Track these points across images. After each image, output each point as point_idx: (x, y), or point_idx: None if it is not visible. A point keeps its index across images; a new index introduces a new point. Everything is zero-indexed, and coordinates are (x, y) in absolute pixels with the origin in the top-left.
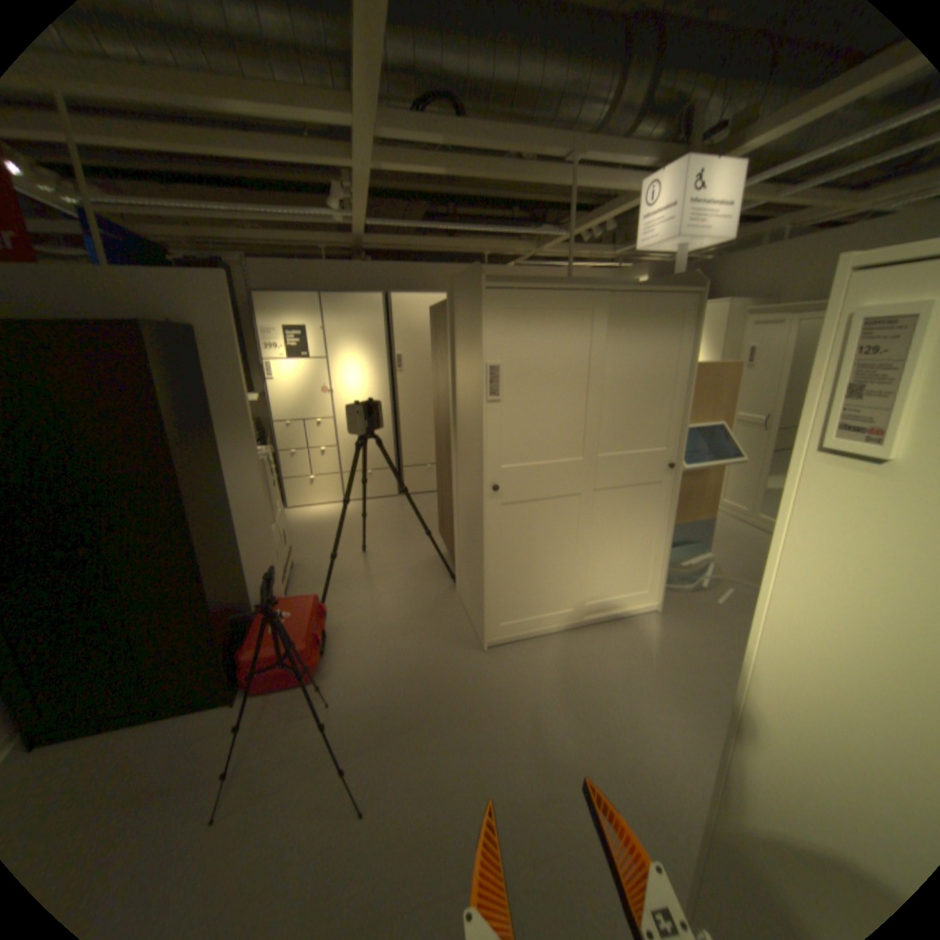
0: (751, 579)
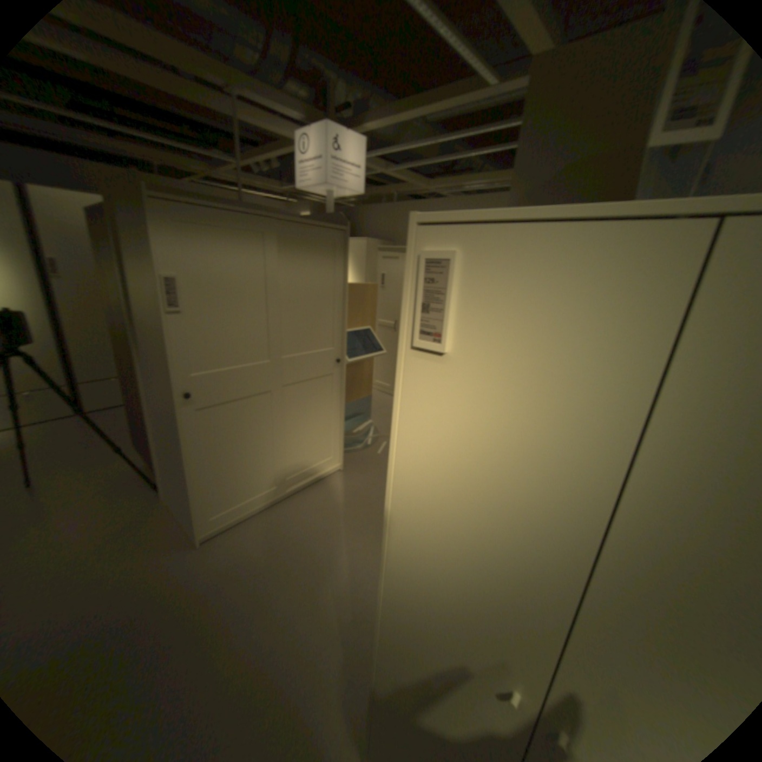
0: None
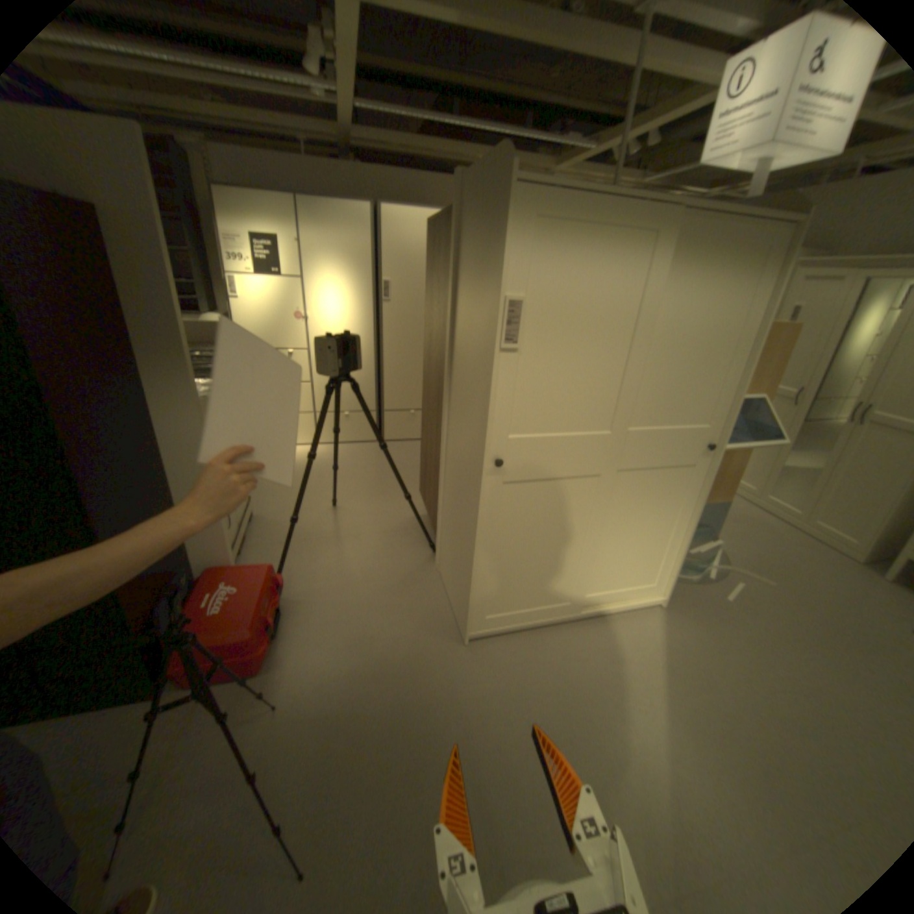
0: (763, 572)
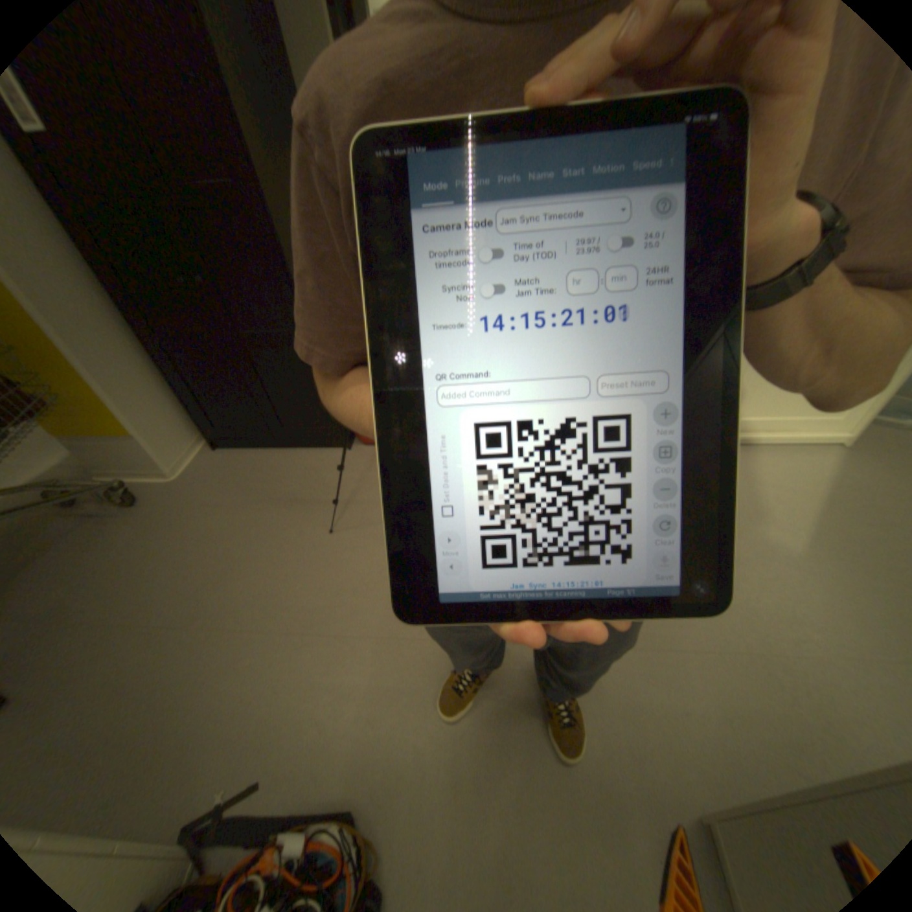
0: None
